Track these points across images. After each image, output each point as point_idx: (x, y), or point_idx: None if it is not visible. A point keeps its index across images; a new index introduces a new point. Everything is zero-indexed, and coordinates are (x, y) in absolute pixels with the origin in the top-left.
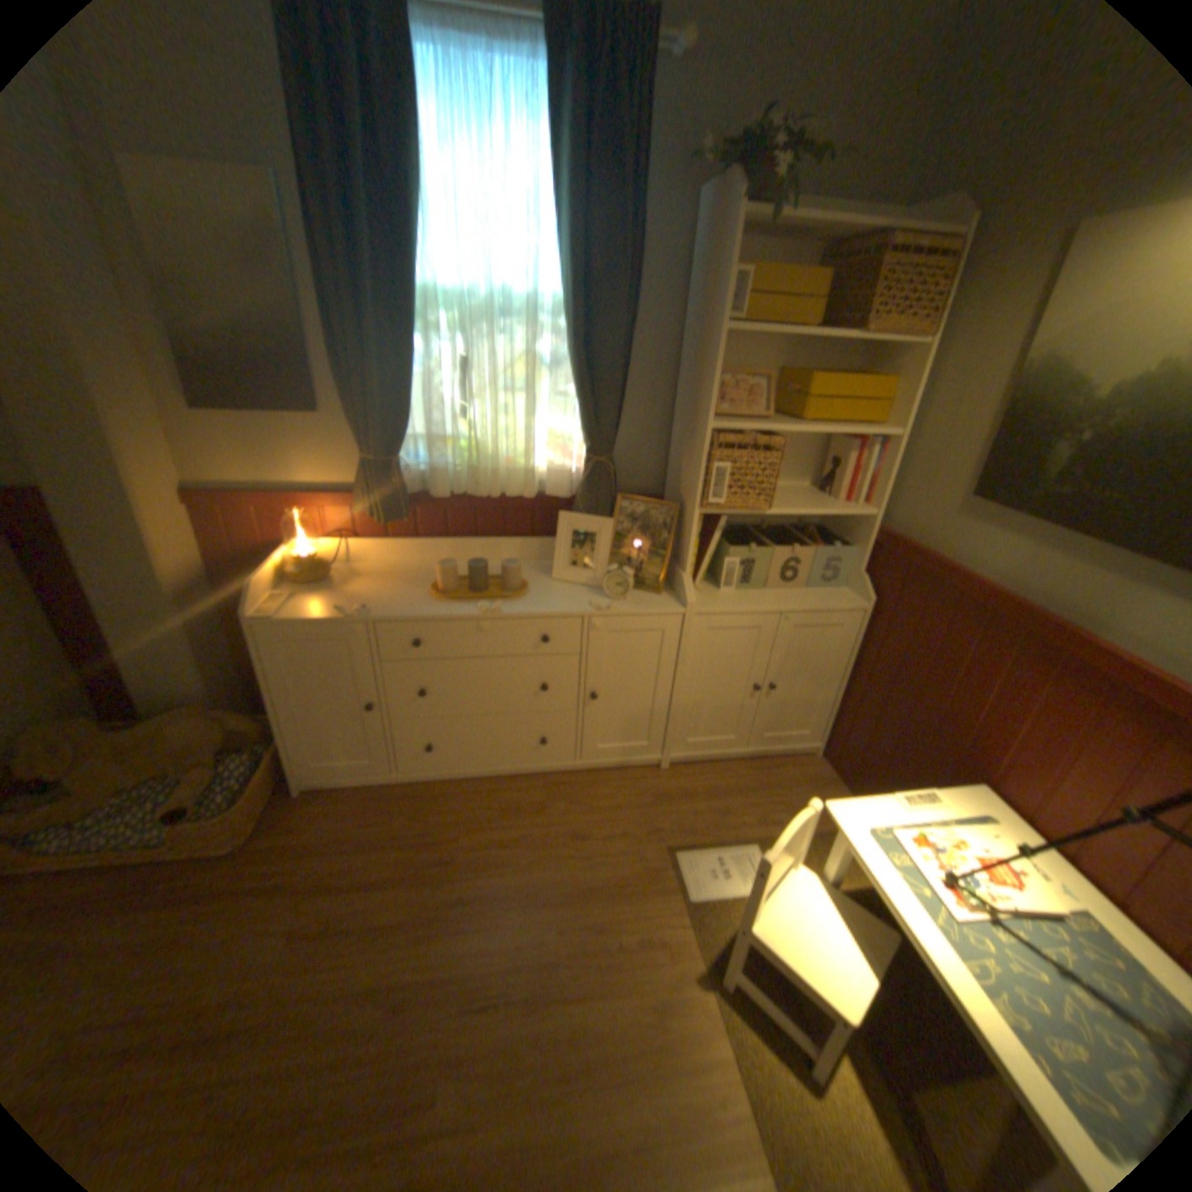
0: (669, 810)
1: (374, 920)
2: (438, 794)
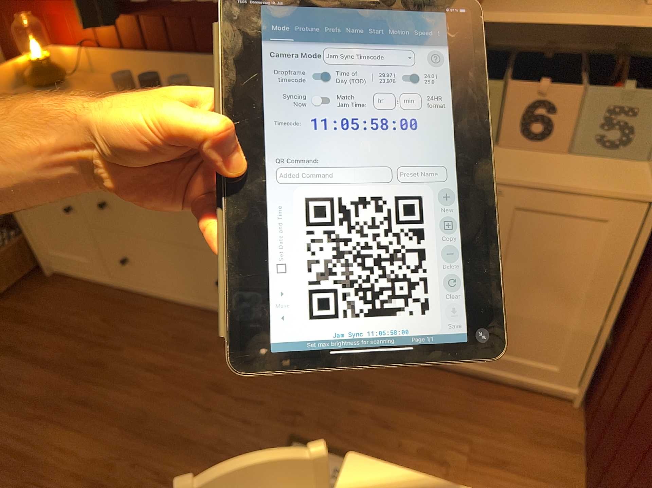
0: (329, 397)
1: (21, 389)
2: (138, 306)
